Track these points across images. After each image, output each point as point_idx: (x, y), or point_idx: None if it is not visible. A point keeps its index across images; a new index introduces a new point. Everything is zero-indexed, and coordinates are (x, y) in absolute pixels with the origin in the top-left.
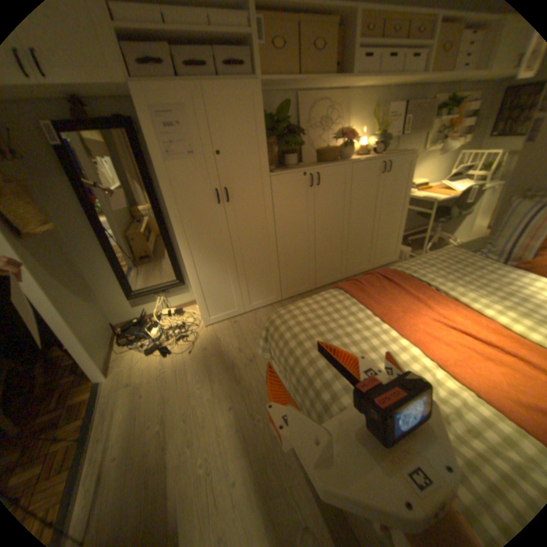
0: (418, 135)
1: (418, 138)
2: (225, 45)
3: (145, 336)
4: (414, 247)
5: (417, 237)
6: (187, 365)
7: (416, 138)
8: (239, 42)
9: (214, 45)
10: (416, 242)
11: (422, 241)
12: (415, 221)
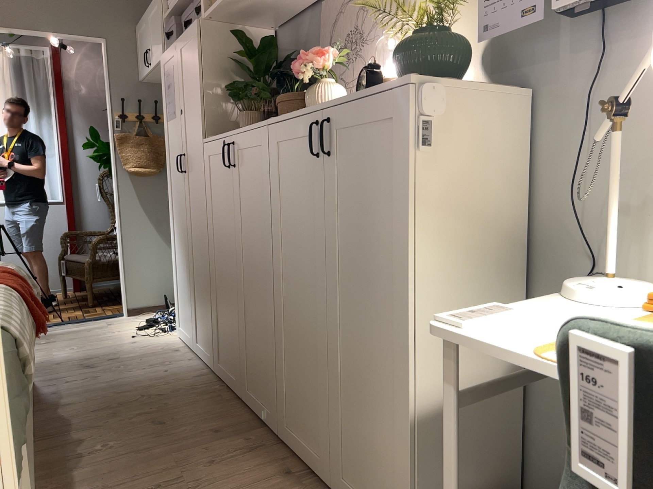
0: None
1: None
2: None
3: (173, 311)
4: None
5: None
6: (114, 339)
7: None
8: None
9: None
10: None
11: None
12: None
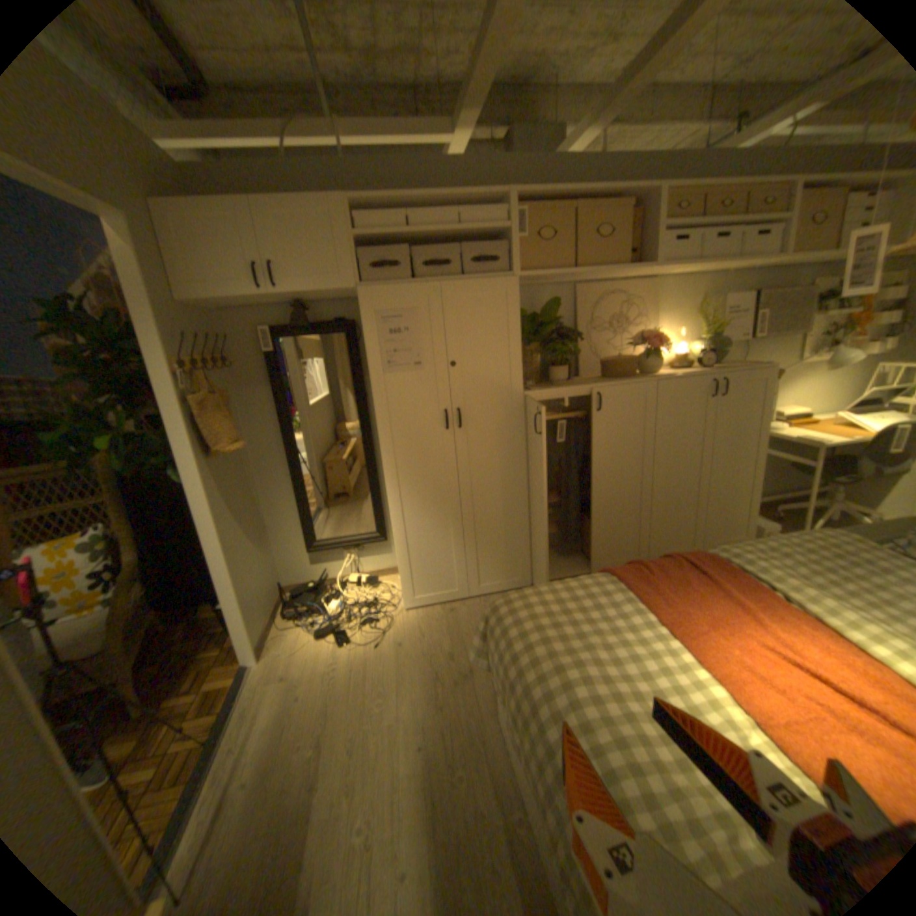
0: (785, 338)
1: (785, 343)
2: (478, 239)
3: (319, 610)
4: (790, 525)
5: (796, 506)
6: (368, 665)
7: (781, 343)
8: (495, 236)
9: (464, 240)
10: (795, 516)
11: (808, 514)
12: (792, 479)
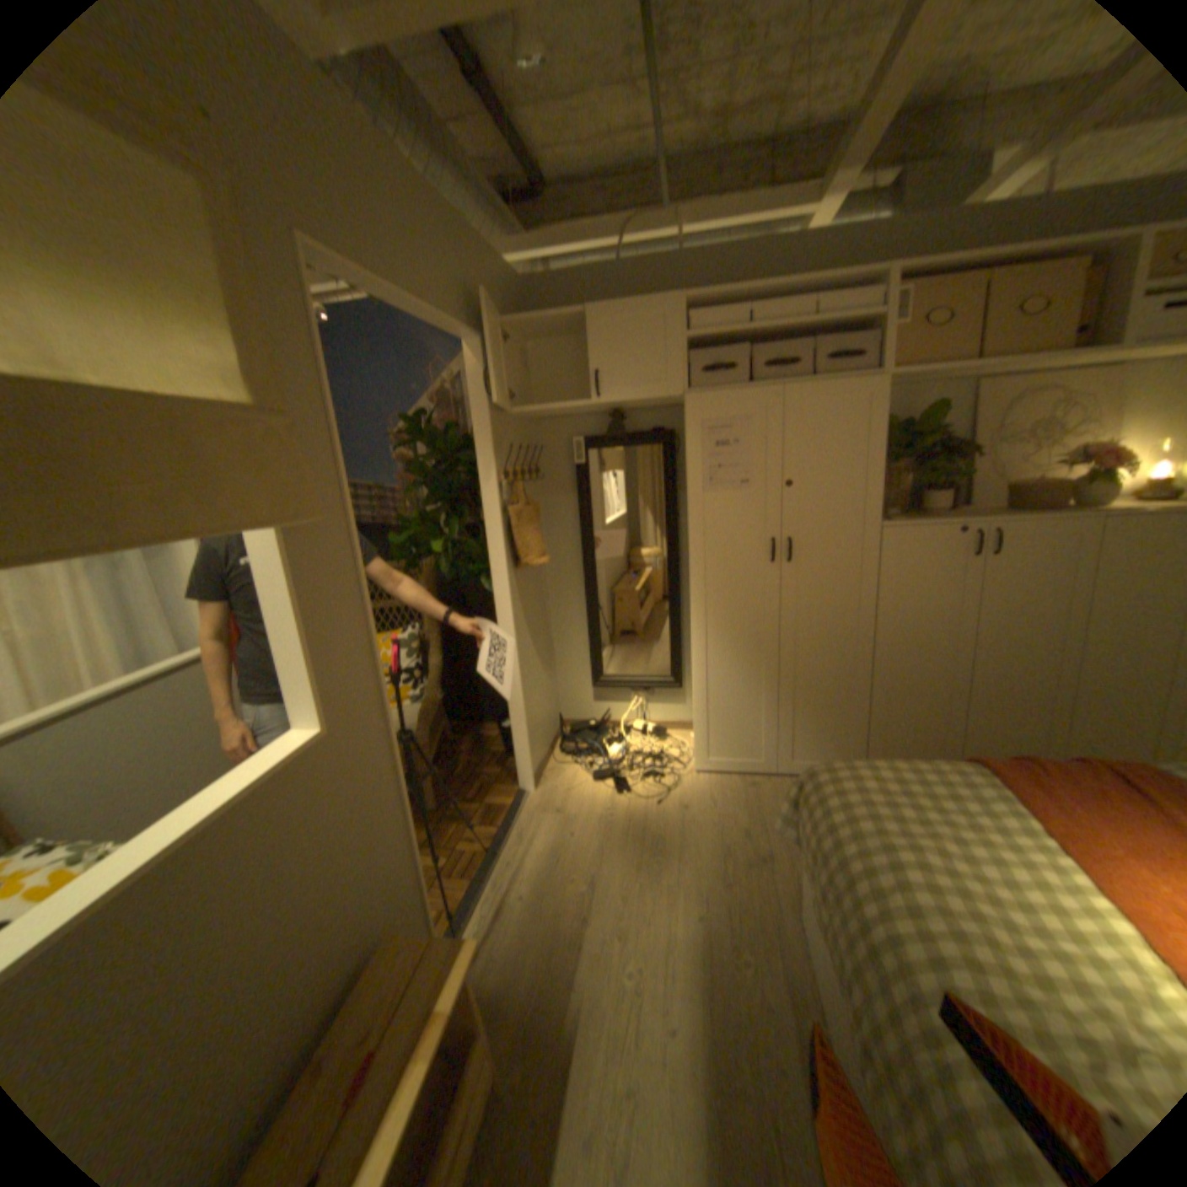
0: None
1: None
2: (838, 330)
3: (599, 751)
4: None
5: None
6: (649, 821)
7: None
8: (862, 324)
9: (819, 332)
10: None
11: None
12: None
